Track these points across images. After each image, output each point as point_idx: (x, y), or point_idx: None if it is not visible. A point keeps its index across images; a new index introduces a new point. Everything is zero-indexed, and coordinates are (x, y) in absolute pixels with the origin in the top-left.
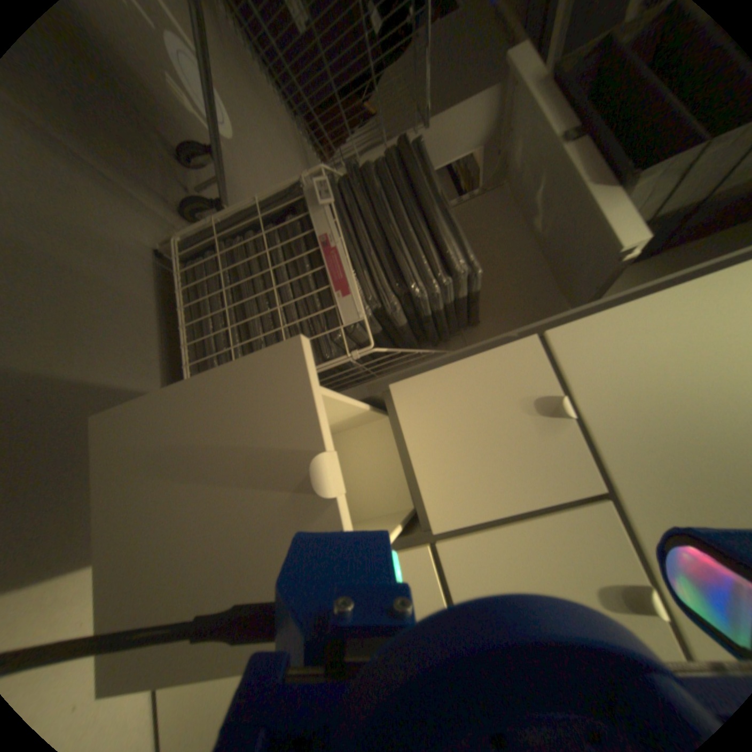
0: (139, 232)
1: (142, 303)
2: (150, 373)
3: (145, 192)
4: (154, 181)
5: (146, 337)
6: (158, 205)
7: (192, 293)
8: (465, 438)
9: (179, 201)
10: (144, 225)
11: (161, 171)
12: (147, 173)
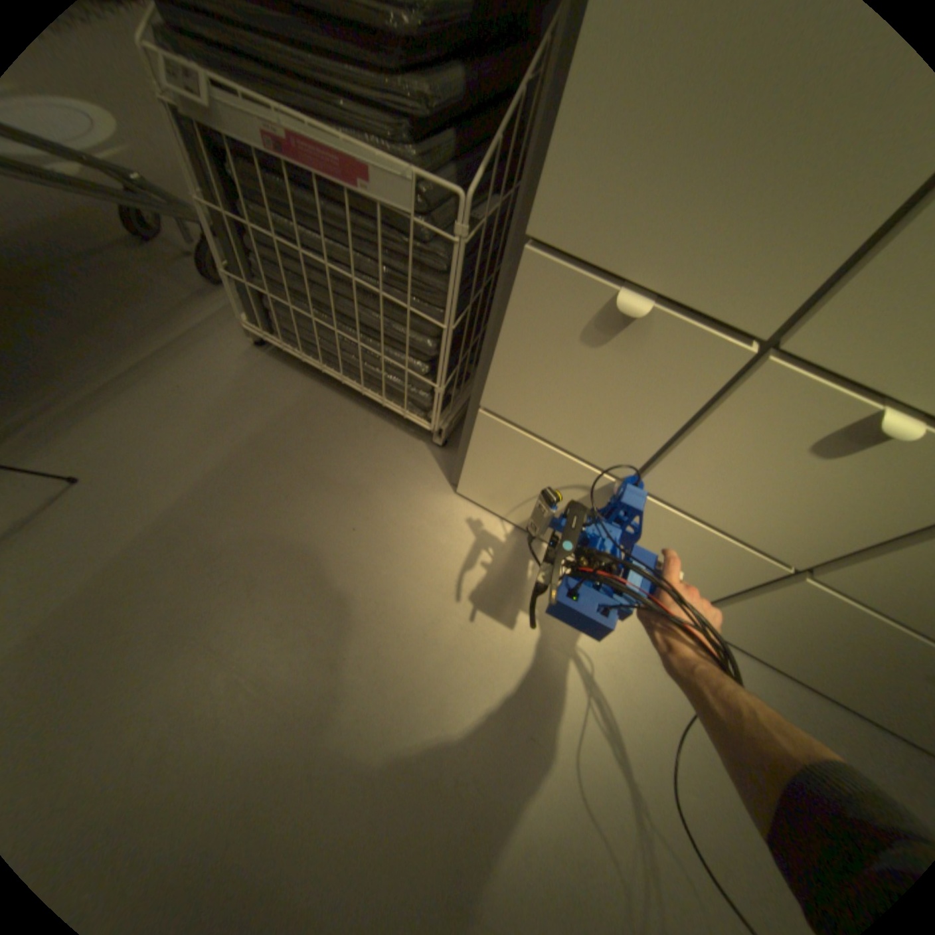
0: (225, 343)
1: (302, 388)
2: (374, 424)
3: (179, 306)
4: (166, 286)
5: (337, 406)
6: (197, 300)
7: (303, 340)
8: (704, 153)
9: (195, 268)
10: (217, 332)
11: (154, 267)
12: (155, 288)
